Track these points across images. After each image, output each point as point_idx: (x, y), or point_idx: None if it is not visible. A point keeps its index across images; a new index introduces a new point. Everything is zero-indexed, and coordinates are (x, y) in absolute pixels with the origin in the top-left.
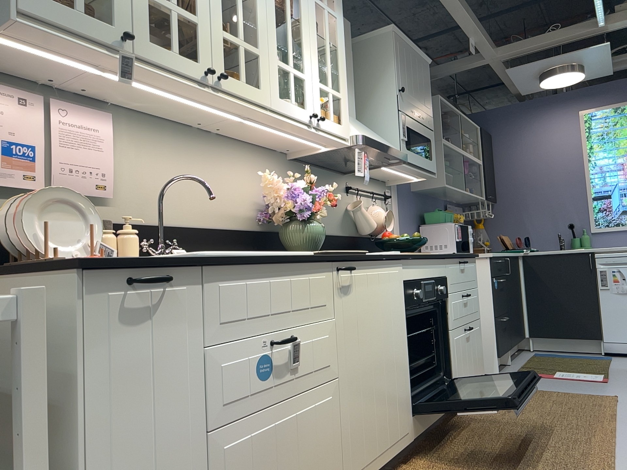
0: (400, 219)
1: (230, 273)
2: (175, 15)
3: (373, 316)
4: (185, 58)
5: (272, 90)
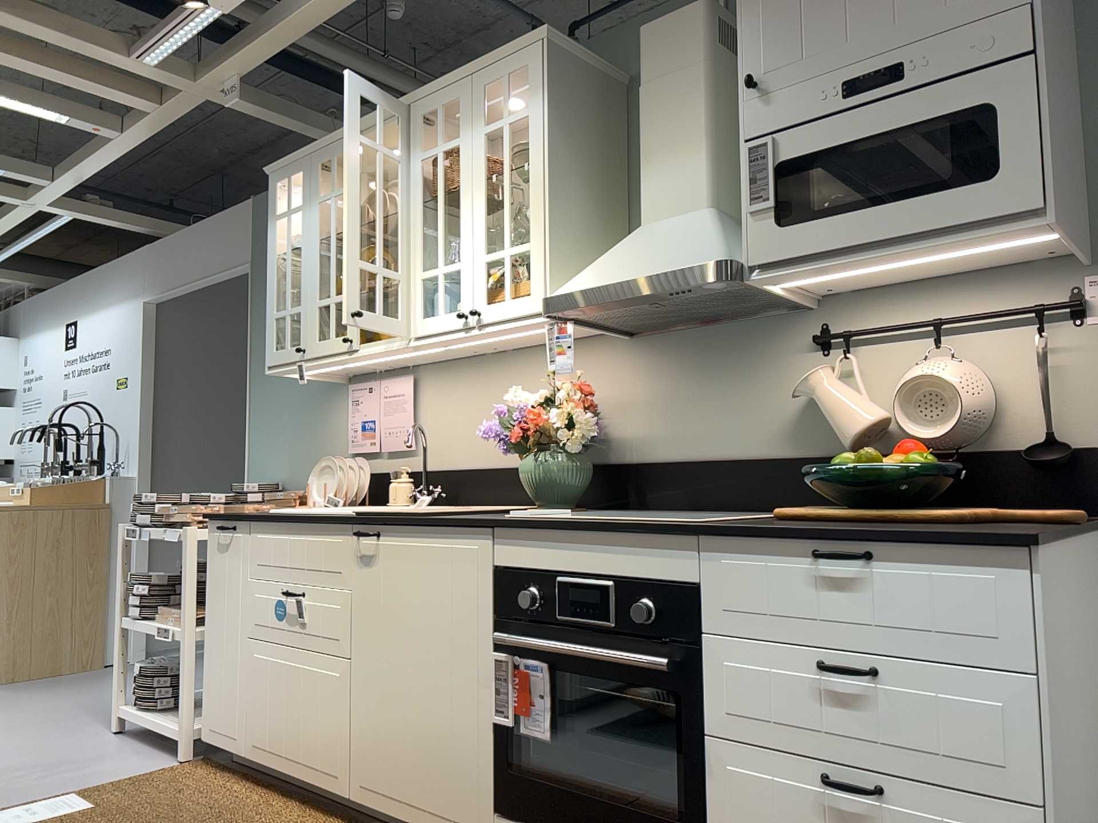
0: None
1: (265, 527)
2: (332, 305)
3: (410, 606)
4: (337, 338)
5: (412, 314)
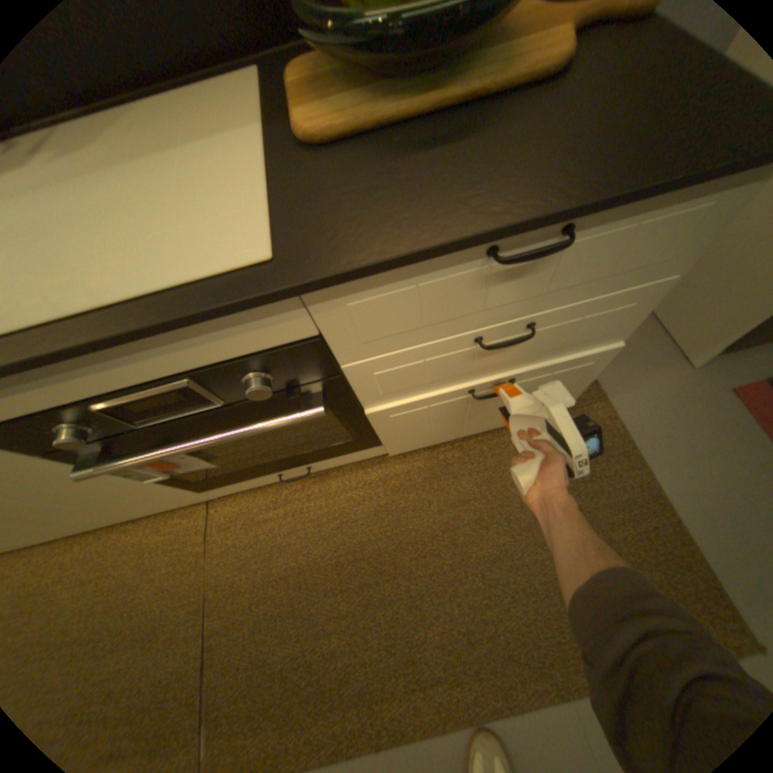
0: None
1: None
2: None
3: None
4: None
5: None
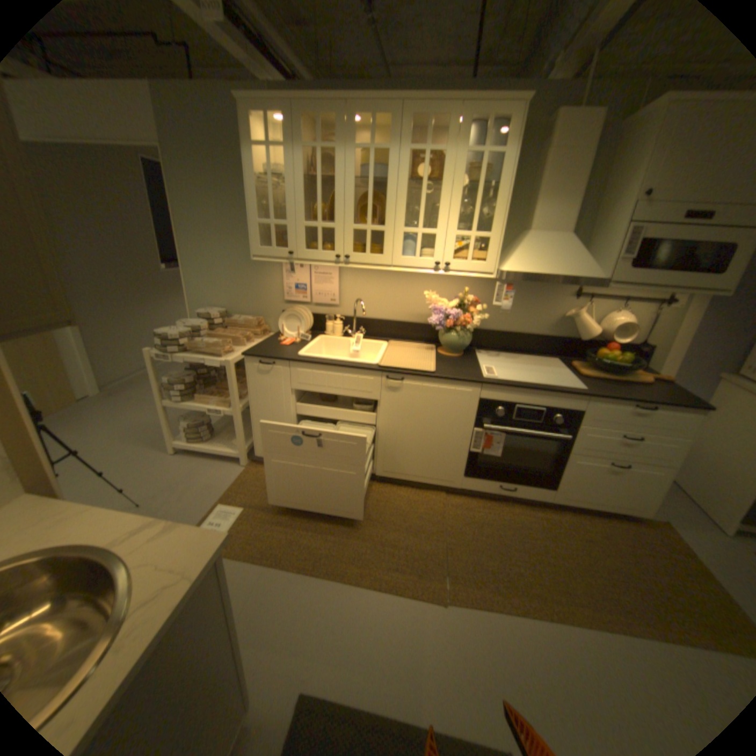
0: (698, 326)
1: (305, 366)
2: (320, 229)
3: (424, 410)
4: (326, 252)
5: (395, 252)
